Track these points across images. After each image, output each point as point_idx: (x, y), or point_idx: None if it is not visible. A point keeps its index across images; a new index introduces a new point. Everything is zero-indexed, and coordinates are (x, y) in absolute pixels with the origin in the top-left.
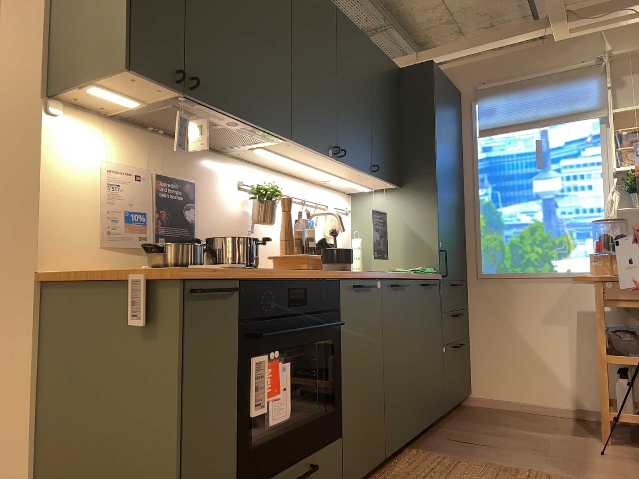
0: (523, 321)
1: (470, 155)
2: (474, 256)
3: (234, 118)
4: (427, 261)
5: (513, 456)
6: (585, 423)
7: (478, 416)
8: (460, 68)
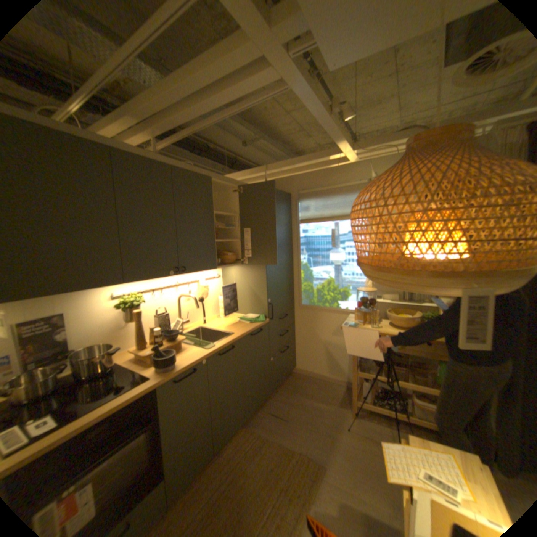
0: (322, 333)
1: (296, 234)
2: (298, 294)
3: (50, 295)
4: (261, 310)
5: (298, 434)
6: (350, 393)
7: (295, 386)
8: (291, 177)
